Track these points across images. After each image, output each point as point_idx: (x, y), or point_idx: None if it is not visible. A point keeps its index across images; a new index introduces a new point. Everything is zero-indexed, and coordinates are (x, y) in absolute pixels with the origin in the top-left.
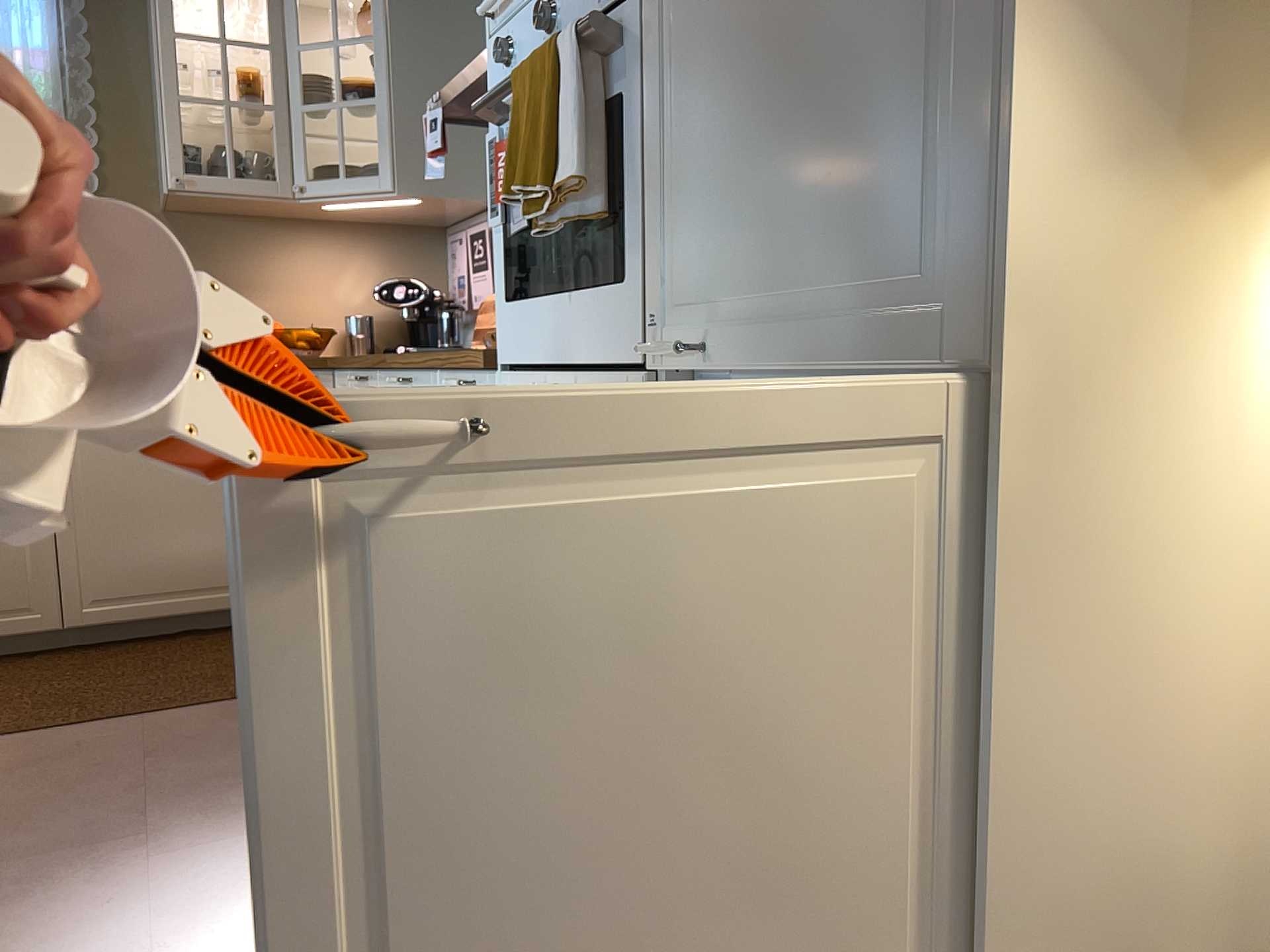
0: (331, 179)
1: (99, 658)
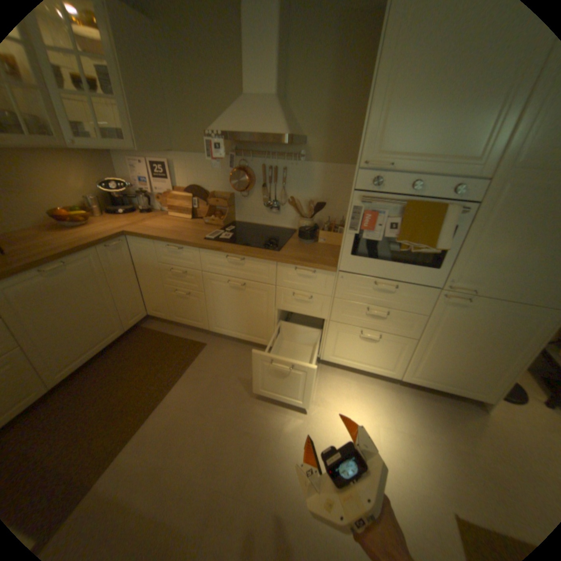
0: (85, 137)
1: (75, 390)
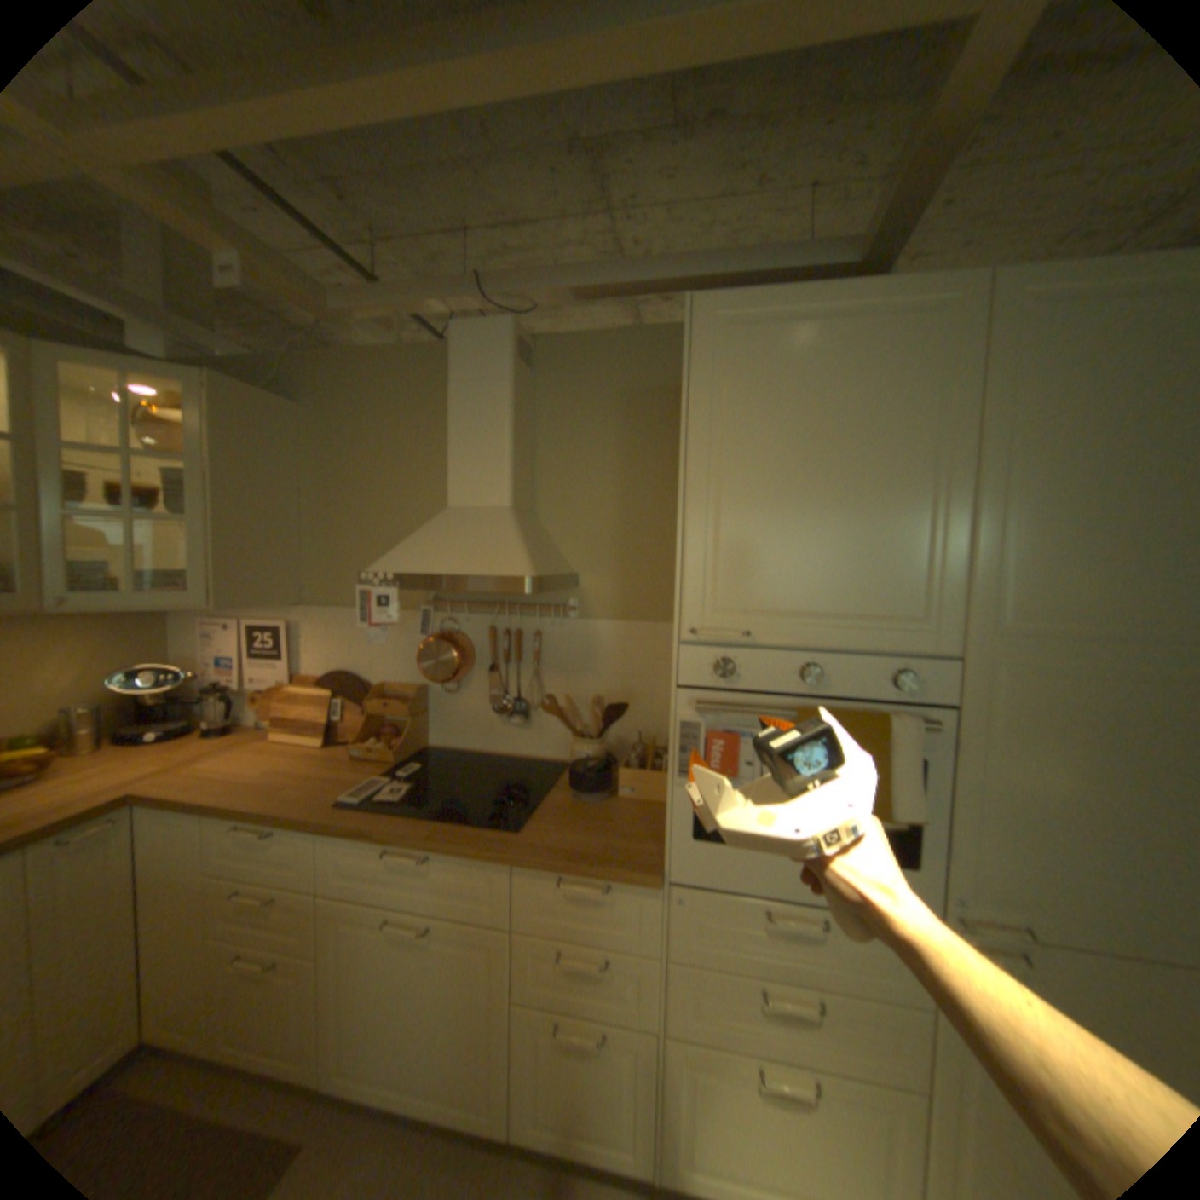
0: (100, 590)
1: None
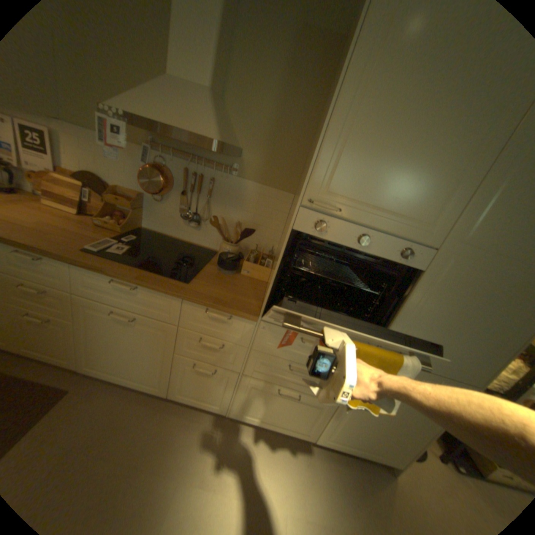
0: None
1: None
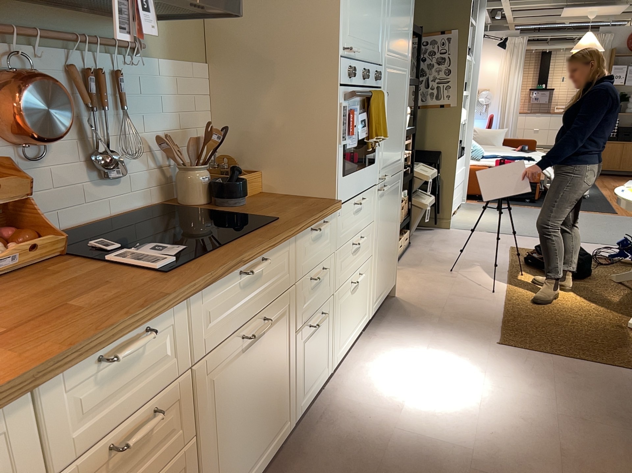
0: None
1: None
